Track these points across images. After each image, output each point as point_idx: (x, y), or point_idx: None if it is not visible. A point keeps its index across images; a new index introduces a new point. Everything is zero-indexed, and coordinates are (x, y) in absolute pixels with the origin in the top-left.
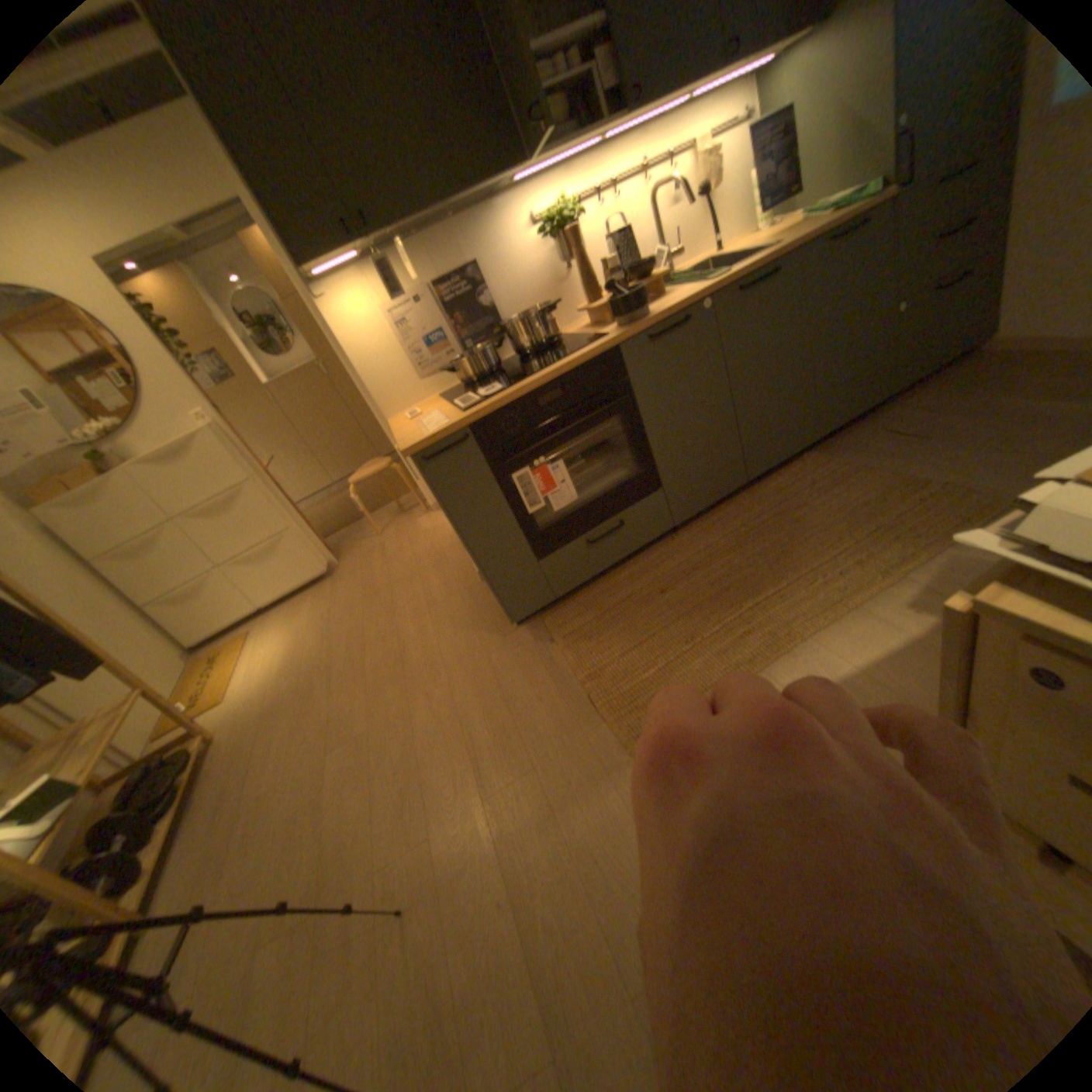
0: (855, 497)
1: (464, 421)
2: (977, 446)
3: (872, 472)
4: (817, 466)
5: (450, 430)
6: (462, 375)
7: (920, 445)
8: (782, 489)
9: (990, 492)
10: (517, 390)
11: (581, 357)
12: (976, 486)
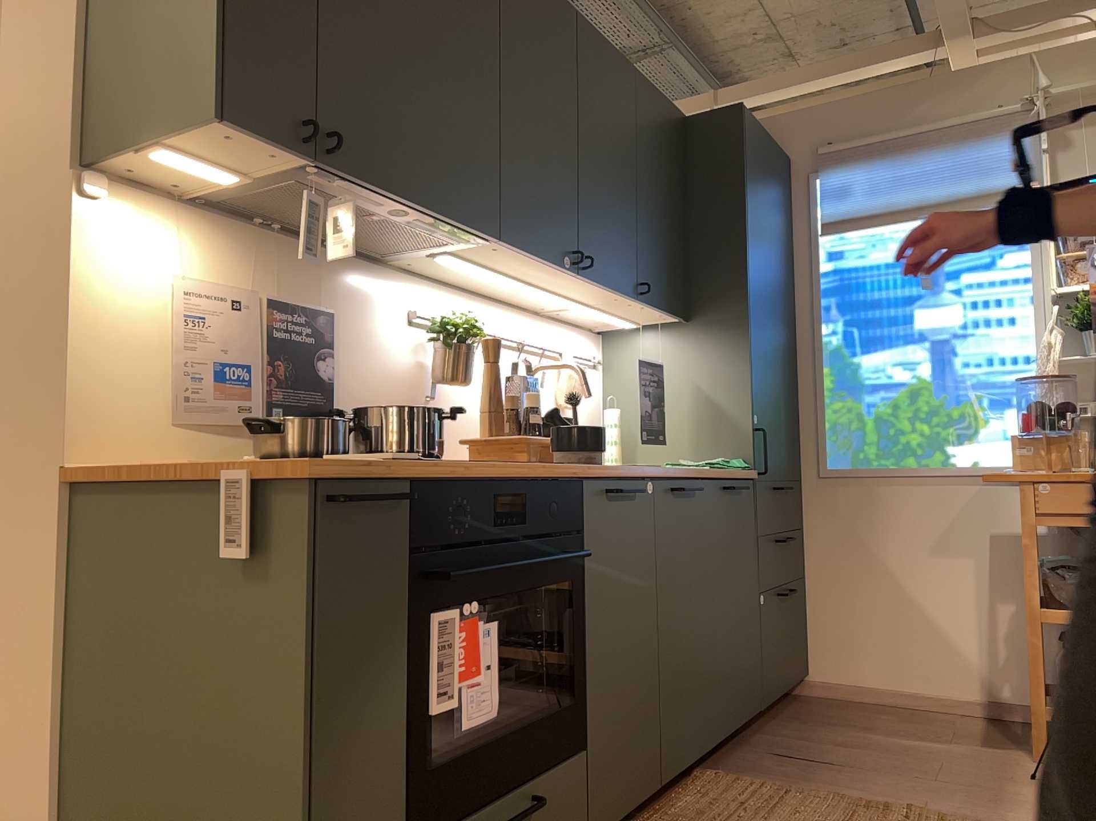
0: (820, 820)
1: (404, 472)
2: (895, 773)
3: (810, 793)
4: (729, 785)
5: (389, 472)
6: (276, 449)
7: (833, 770)
8: (705, 811)
9: (962, 816)
10: (475, 470)
11: (548, 473)
12: (942, 810)
